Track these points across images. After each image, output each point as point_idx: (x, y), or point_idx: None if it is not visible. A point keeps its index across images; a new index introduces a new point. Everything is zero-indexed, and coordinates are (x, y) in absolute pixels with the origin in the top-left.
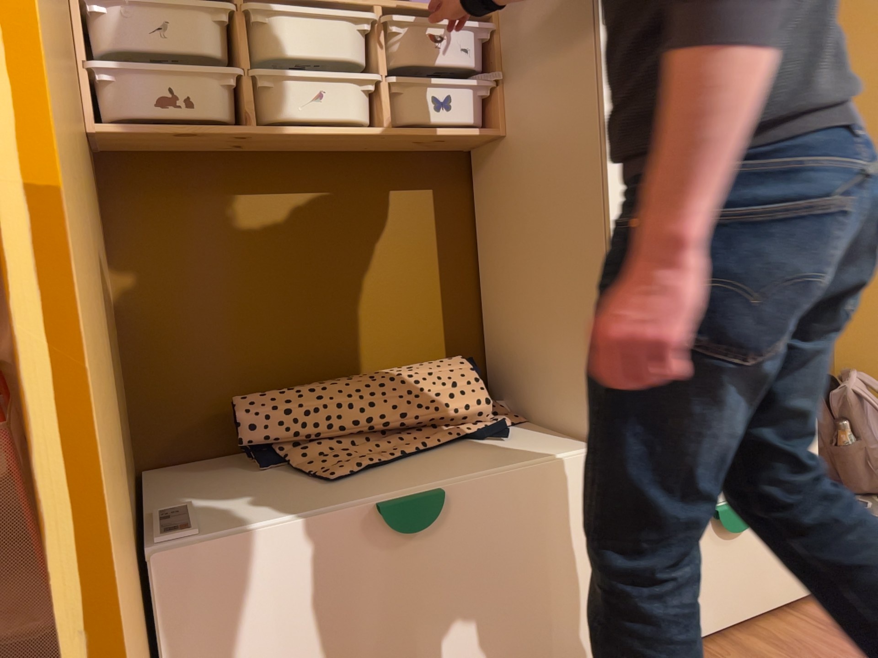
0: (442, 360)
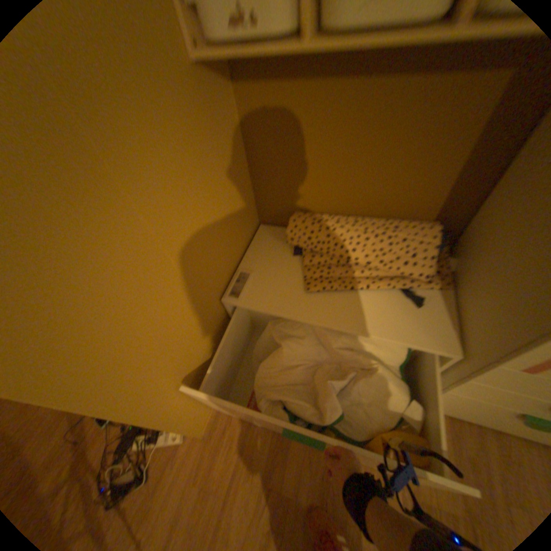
0: (423, 225)
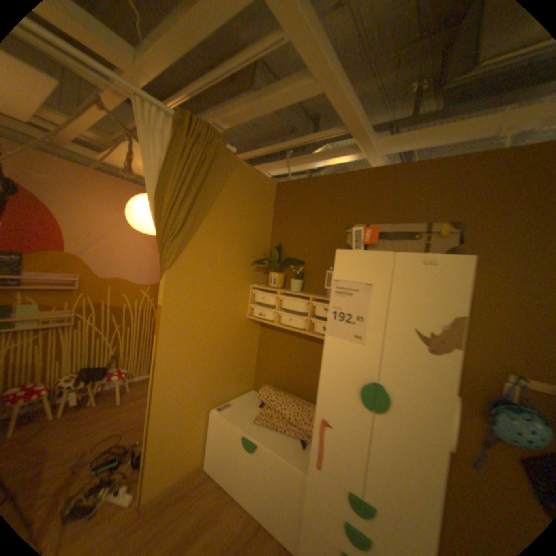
0: None
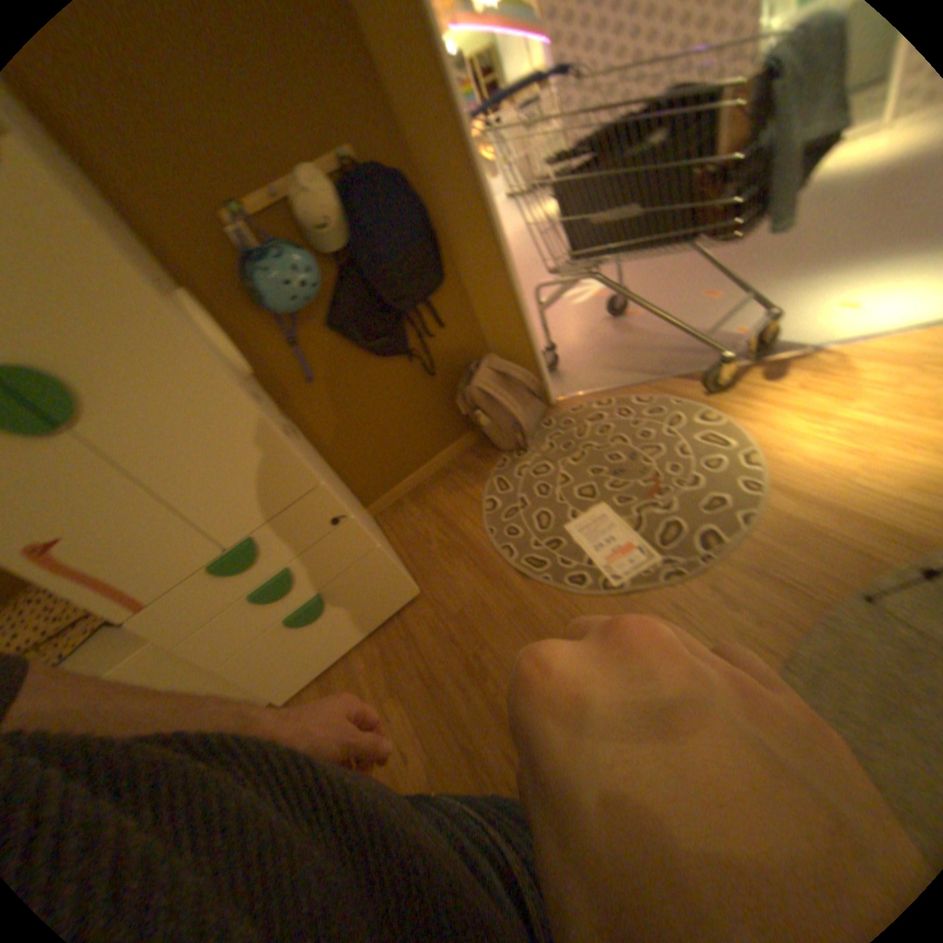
0: None
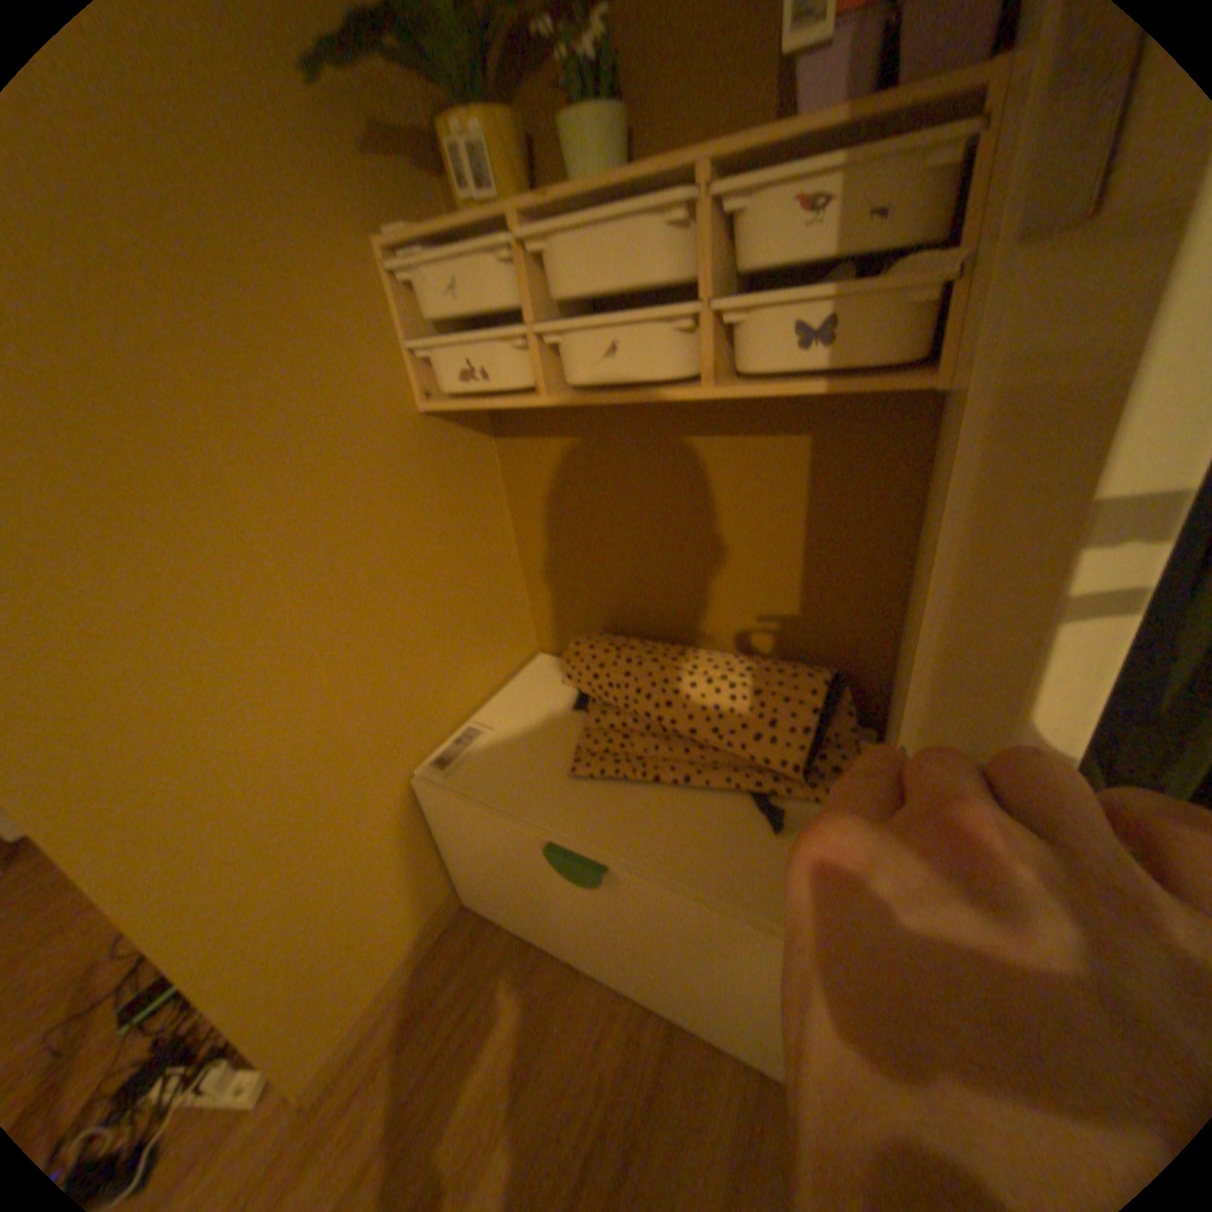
0: (796, 671)
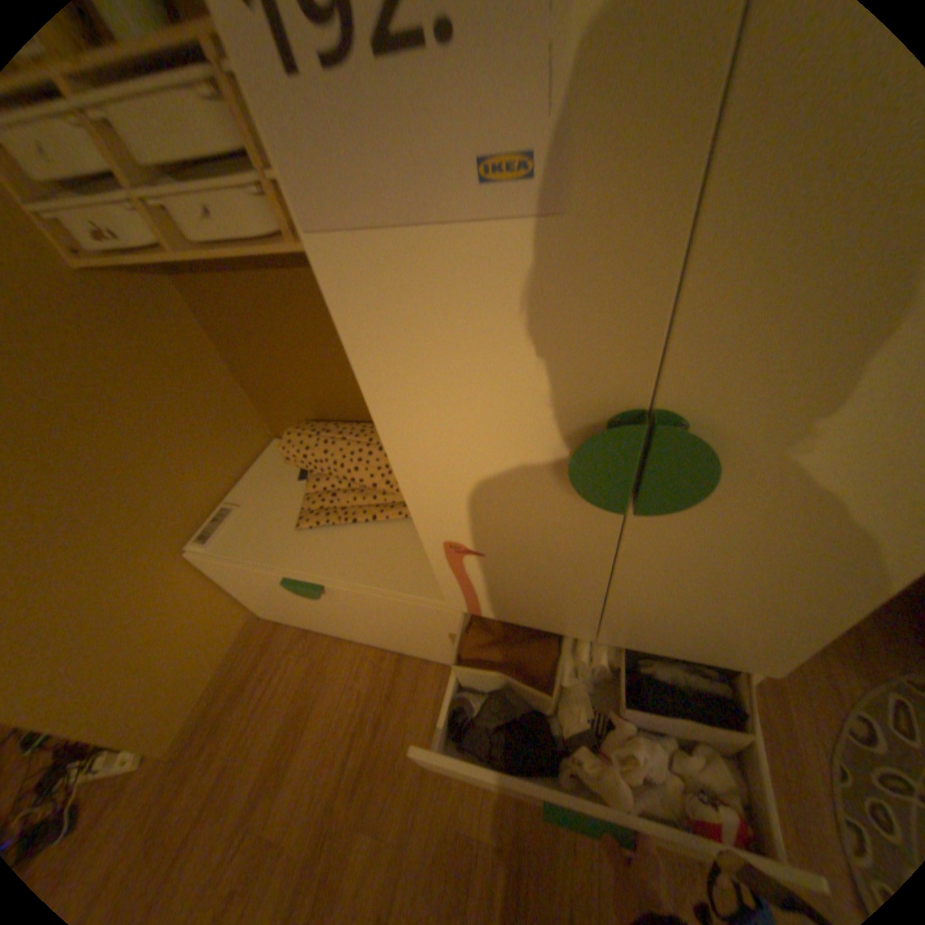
0: None
